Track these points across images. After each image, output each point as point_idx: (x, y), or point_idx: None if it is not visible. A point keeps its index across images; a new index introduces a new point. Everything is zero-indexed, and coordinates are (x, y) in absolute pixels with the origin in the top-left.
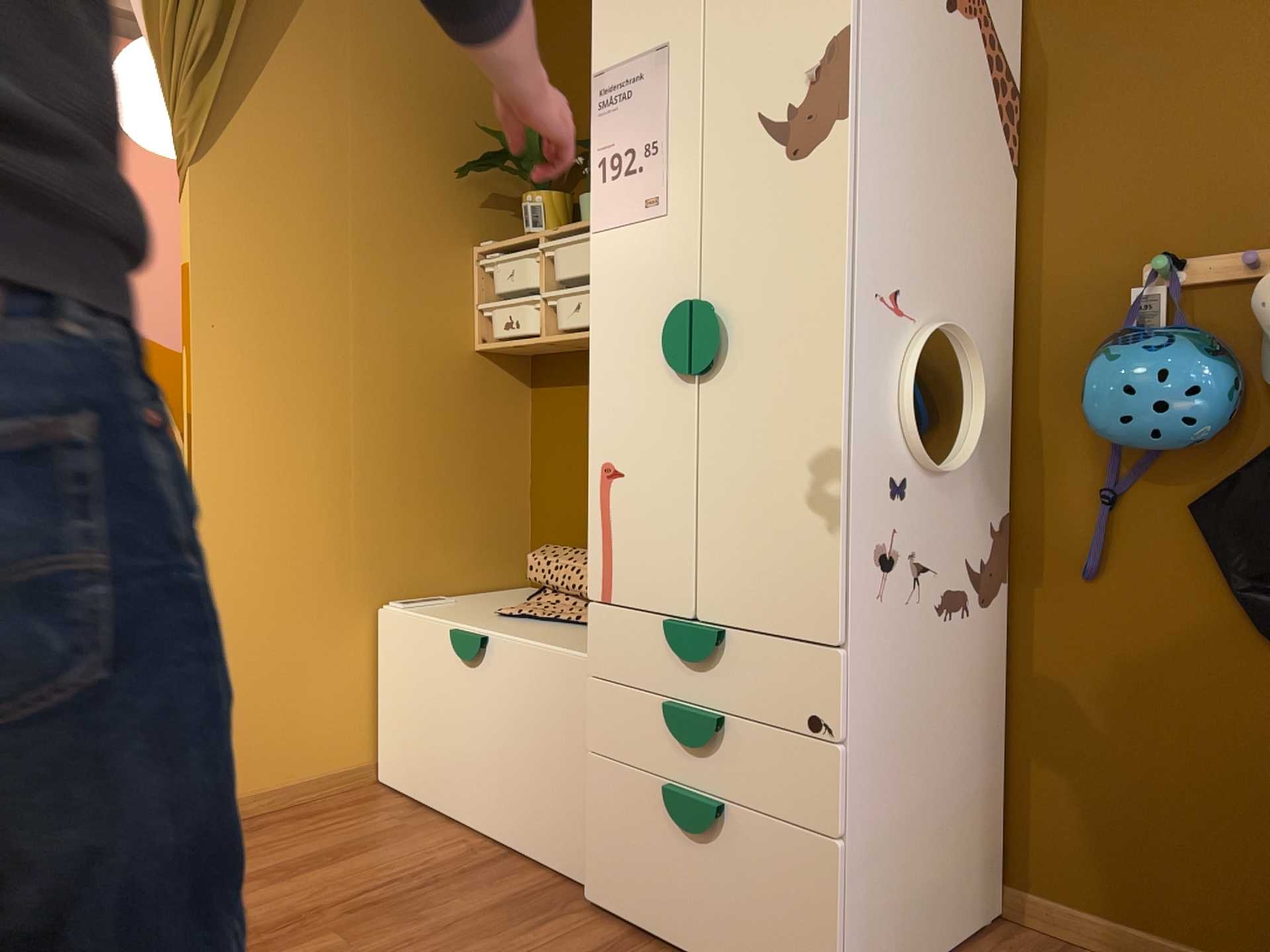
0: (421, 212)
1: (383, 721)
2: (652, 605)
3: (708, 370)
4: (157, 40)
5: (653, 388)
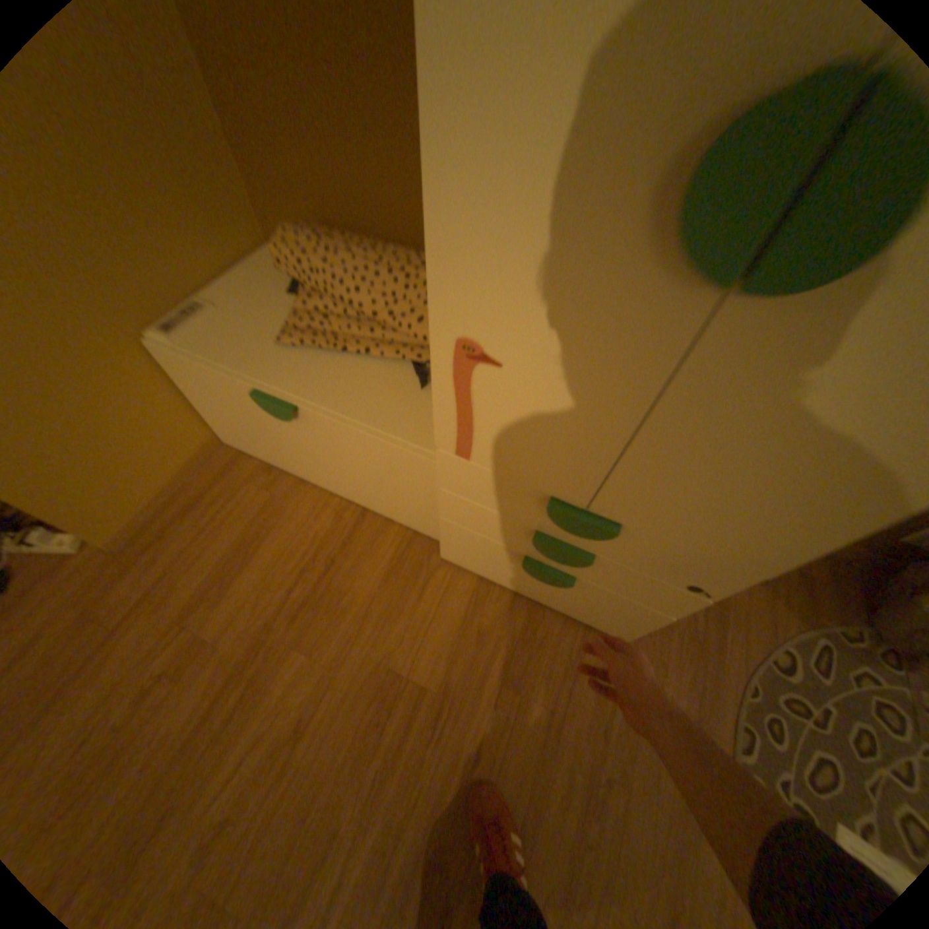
0: None
1: (207, 417)
2: (527, 480)
3: (778, 290)
4: None
5: (597, 263)
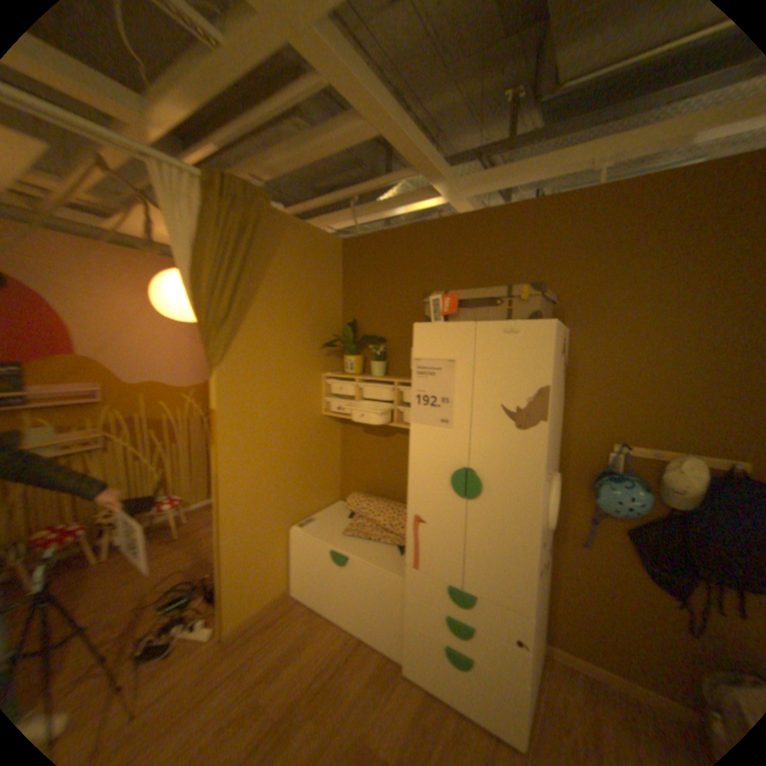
0: (302, 364)
1: (292, 574)
2: (439, 577)
3: (472, 499)
4: (194, 308)
5: (442, 495)
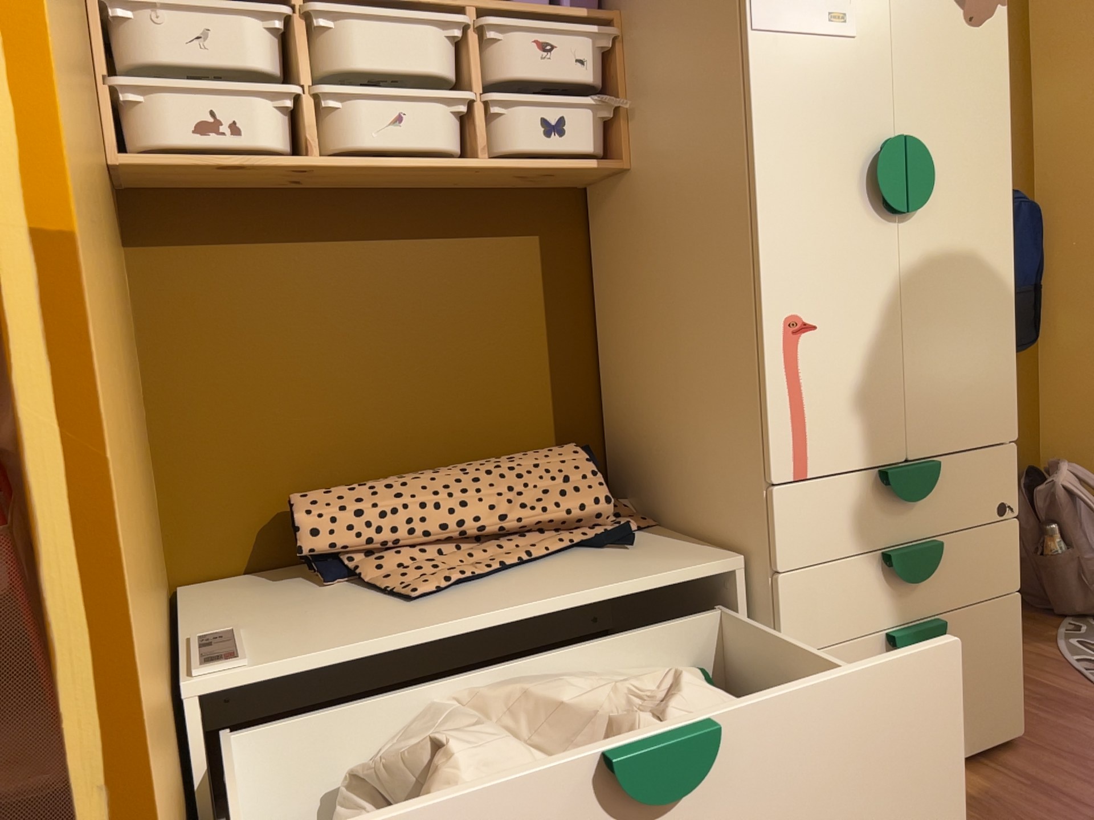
0: None
1: None
2: (860, 461)
3: (917, 210)
4: None
5: (850, 228)
